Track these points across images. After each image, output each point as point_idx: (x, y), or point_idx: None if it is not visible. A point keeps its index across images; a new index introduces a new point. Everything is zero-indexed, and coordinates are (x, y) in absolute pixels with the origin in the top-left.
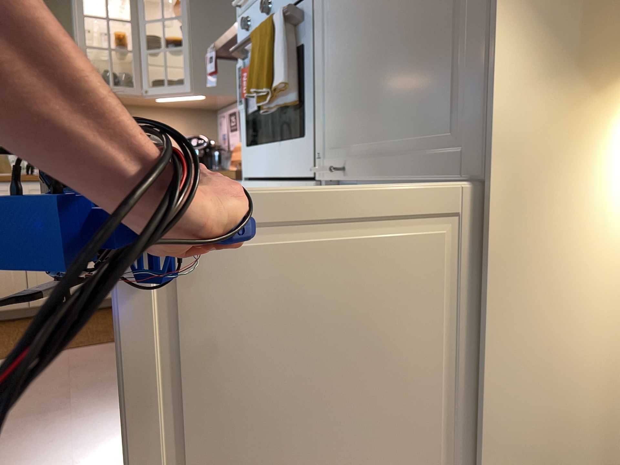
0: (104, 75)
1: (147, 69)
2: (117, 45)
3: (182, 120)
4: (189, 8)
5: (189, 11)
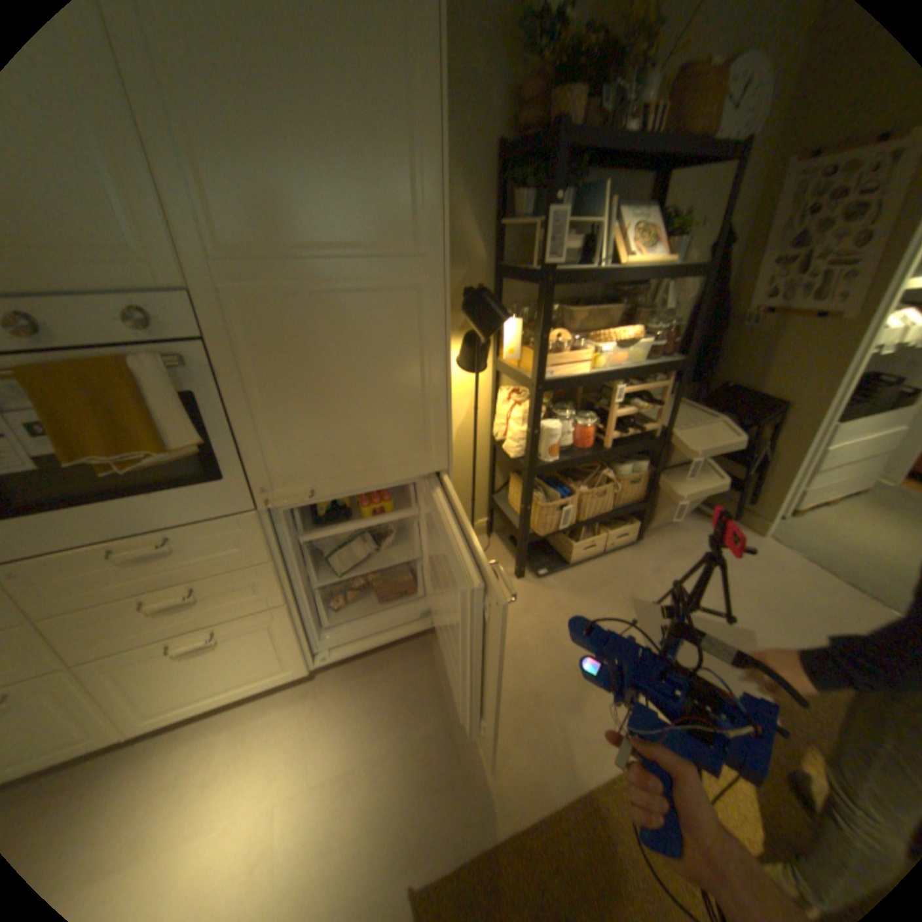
0: None
1: None
2: None
3: None
4: None
5: None
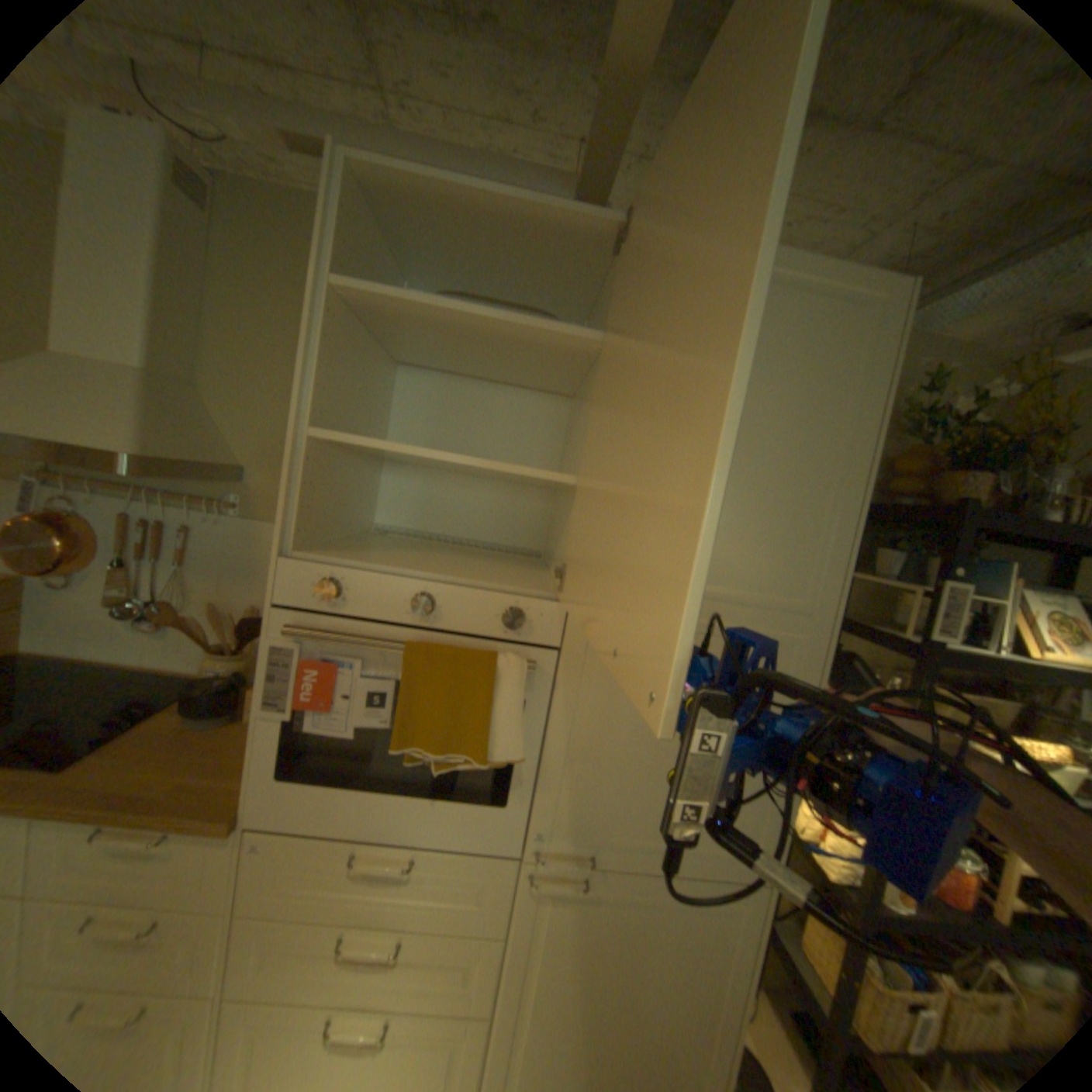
0: None
1: None
2: None
3: None
4: None
5: None
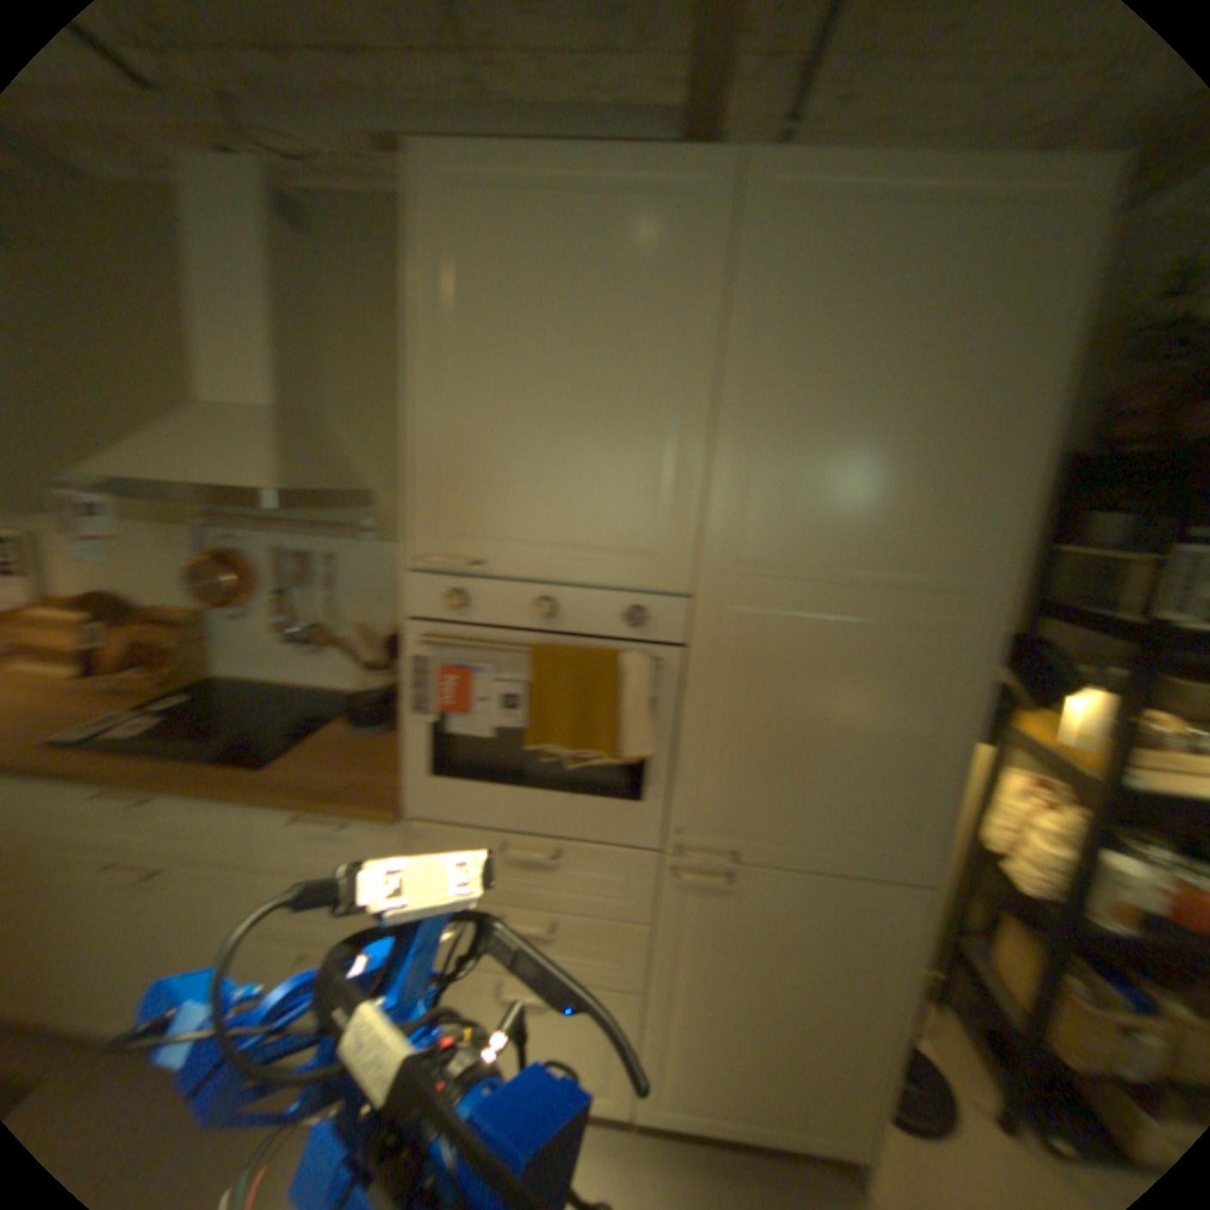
0: None
1: None
2: None
3: None
4: None
5: None
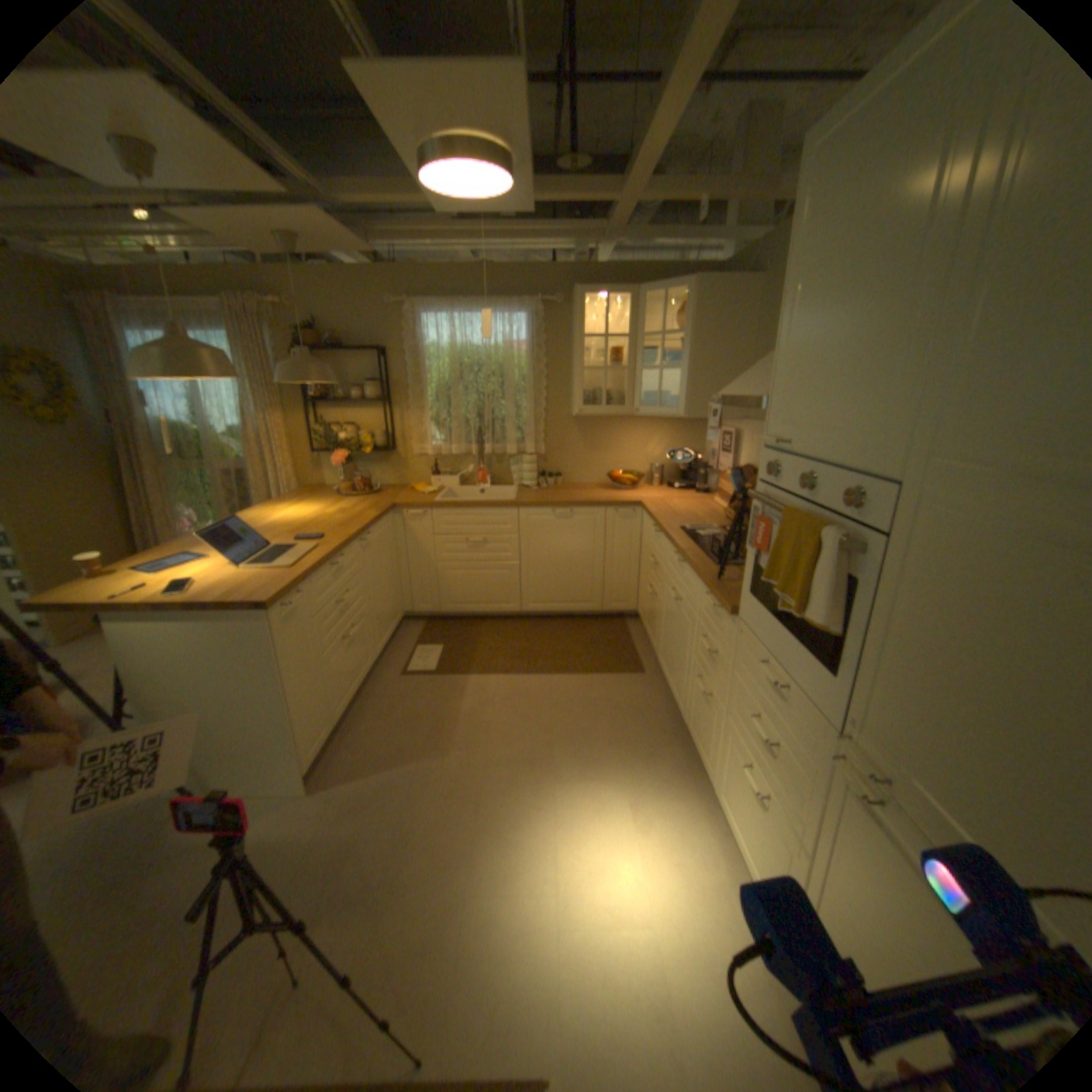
0: (597, 395)
1: (640, 387)
2: (612, 361)
3: (669, 428)
4: (694, 321)
5: (693, 326)
